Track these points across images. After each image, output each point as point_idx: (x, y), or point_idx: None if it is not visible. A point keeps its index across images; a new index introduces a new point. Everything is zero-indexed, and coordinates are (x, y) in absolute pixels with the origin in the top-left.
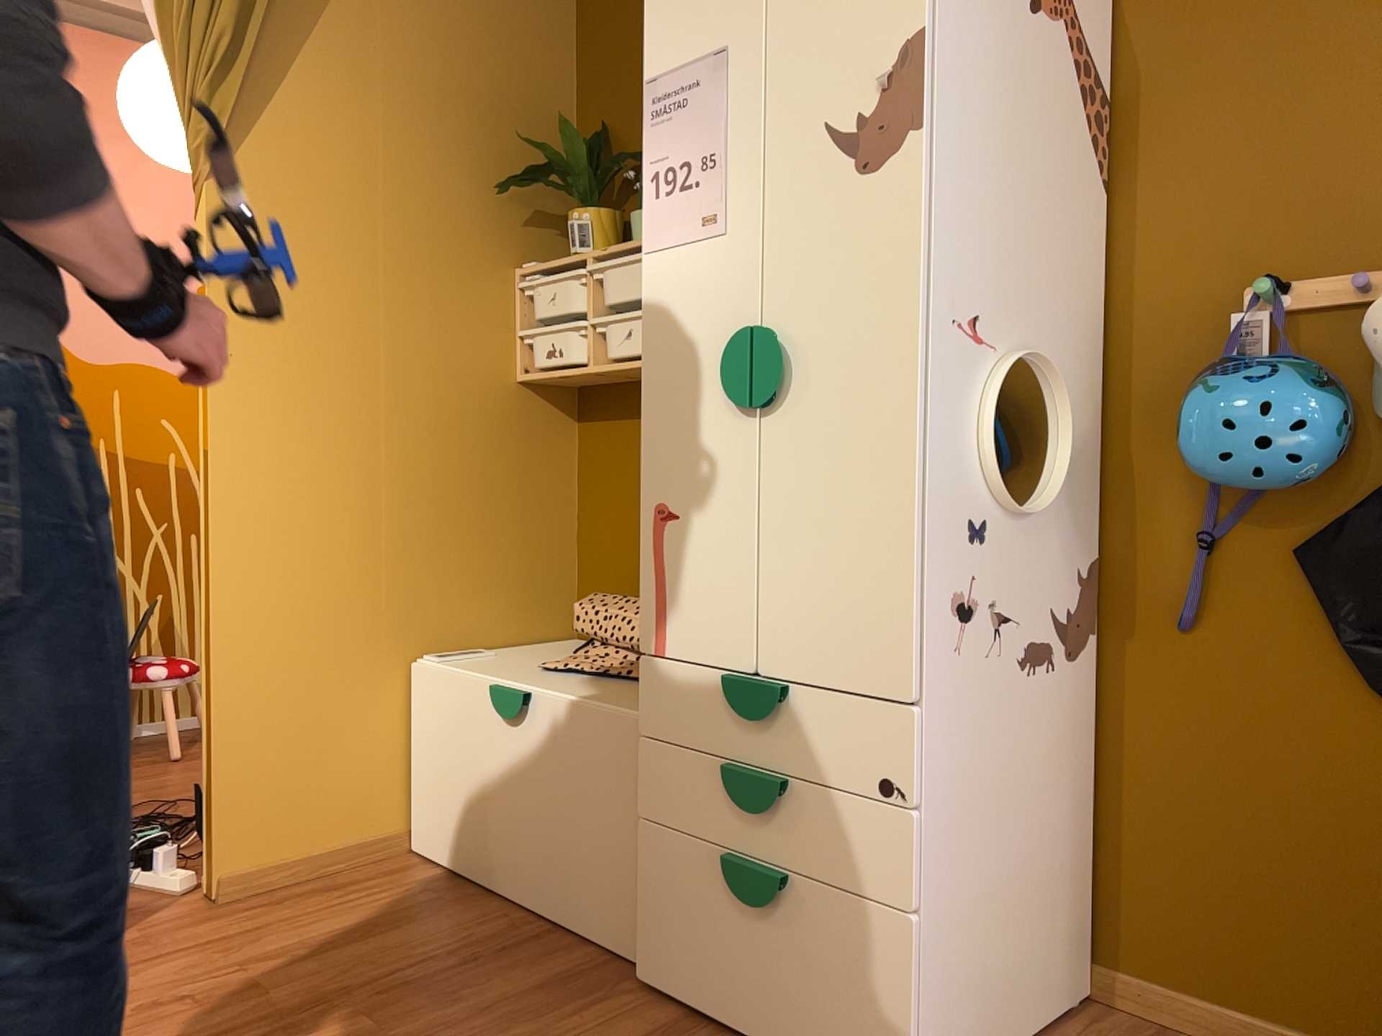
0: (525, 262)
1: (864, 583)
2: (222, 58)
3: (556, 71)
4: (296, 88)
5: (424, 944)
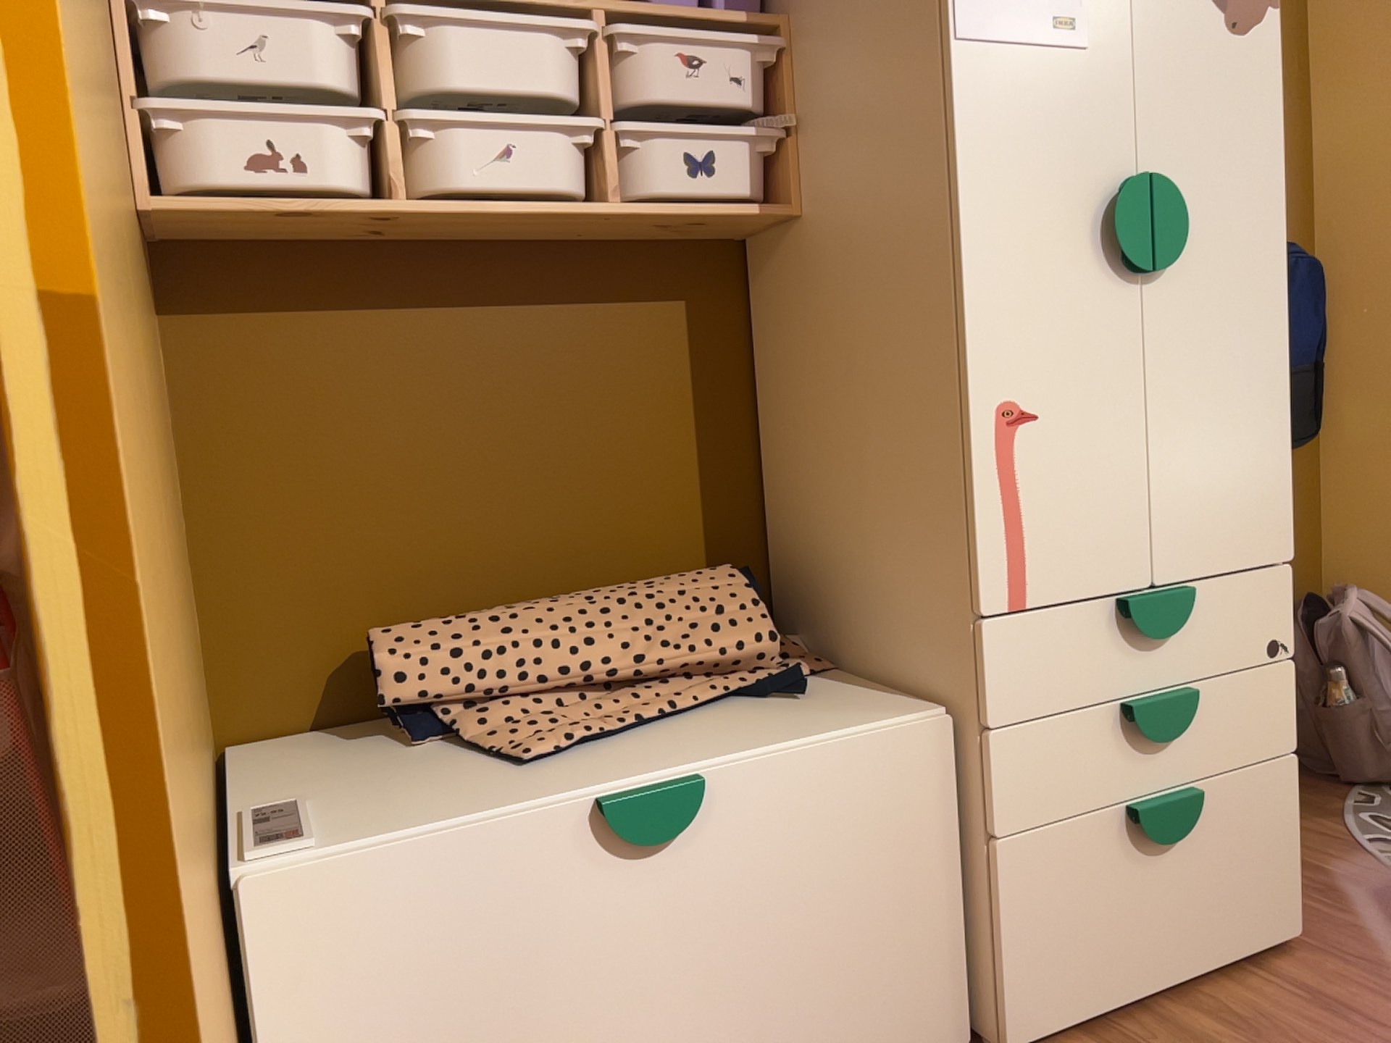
0: None
1: (1251, 455)
2: None
3: None
4: None
5: None
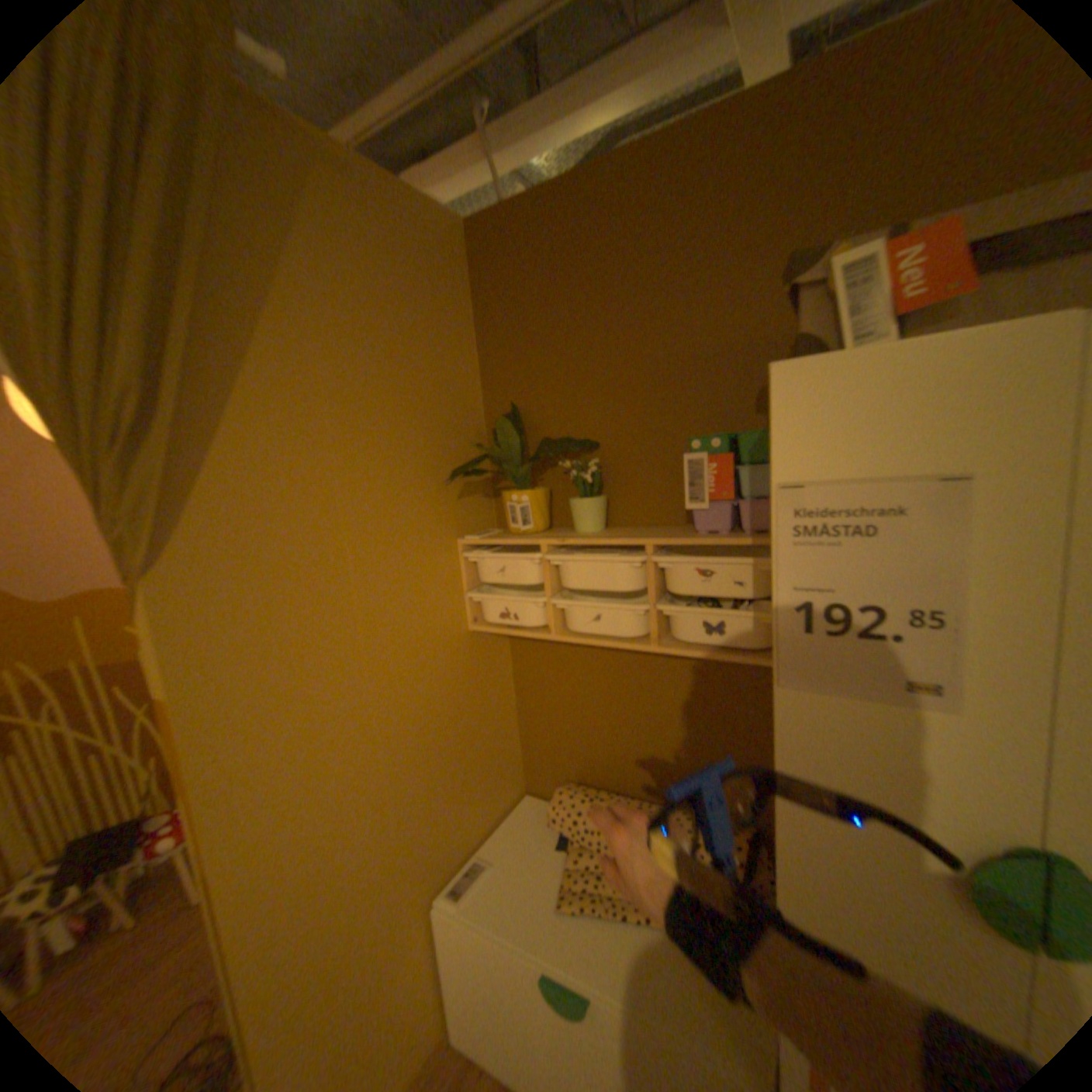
0: (463, 529)
1: None
2: (126, 421)
3: (464, 356)
4: (233, 431)
5: None
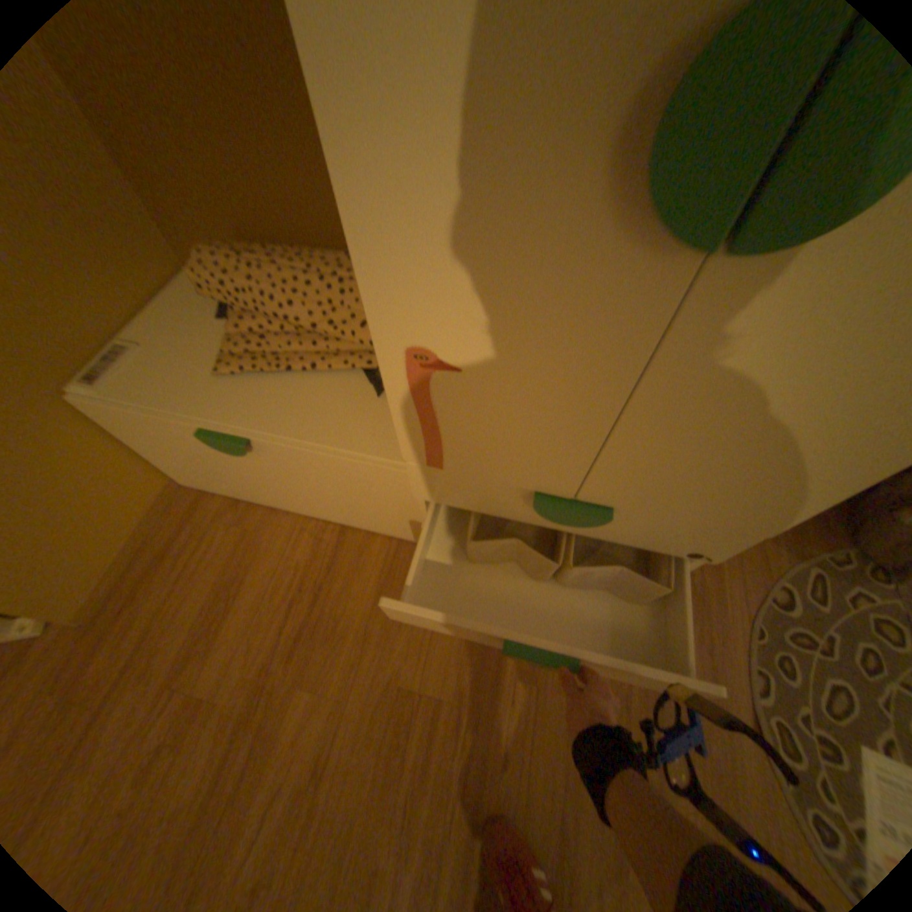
0: None
1: (777, 475)
2: None
3: None
4: None
5: (275, 587)
